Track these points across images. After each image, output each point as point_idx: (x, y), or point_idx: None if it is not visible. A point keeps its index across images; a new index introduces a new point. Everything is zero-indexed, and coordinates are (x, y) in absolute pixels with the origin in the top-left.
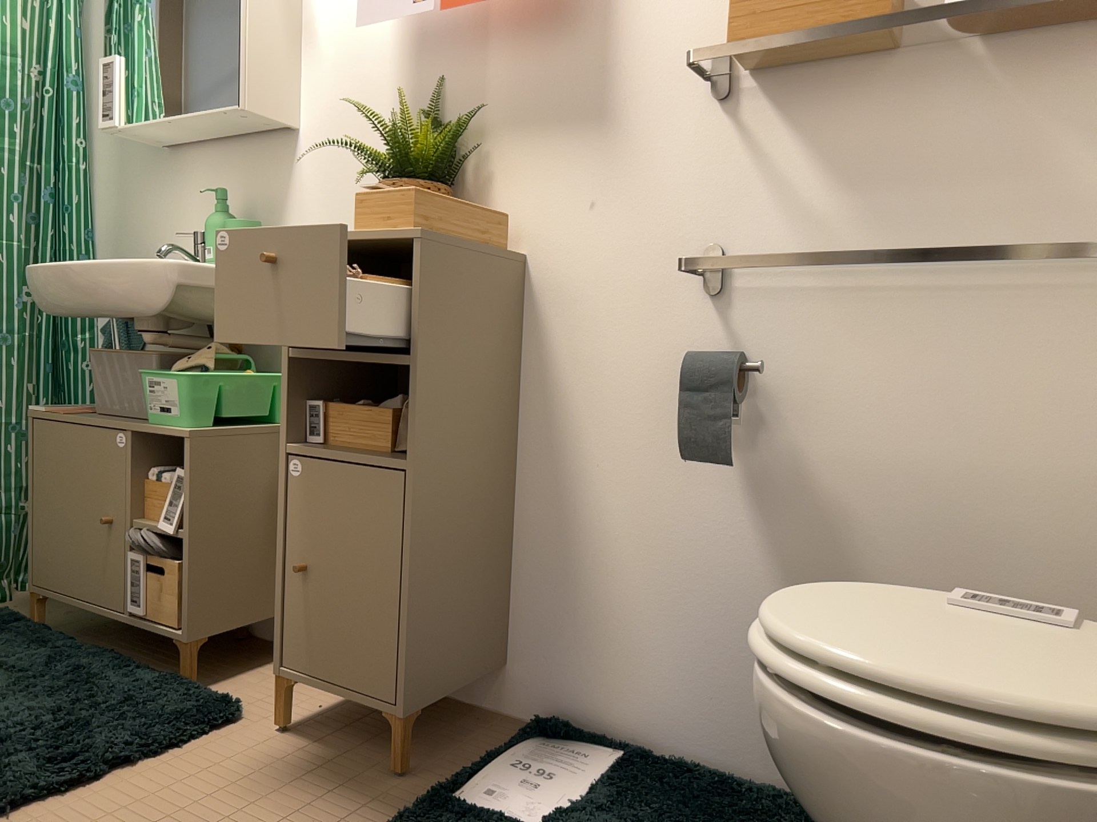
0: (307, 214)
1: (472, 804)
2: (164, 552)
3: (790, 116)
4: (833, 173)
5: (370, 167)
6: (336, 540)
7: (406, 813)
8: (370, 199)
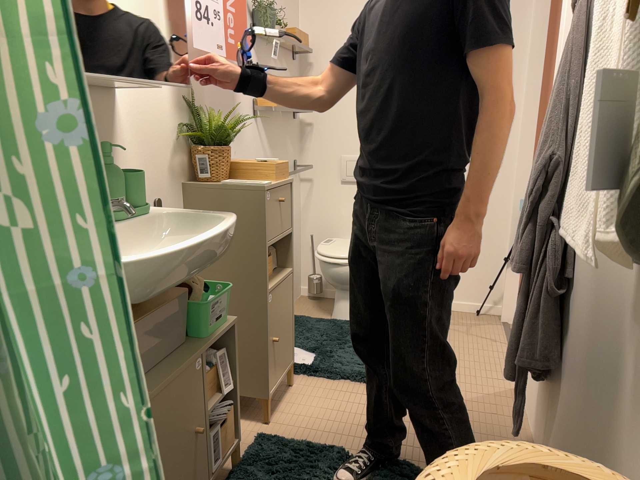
0: (131, 158)
1: (312, 361)
2: (228, 405)
3: (264, 126)
4: (270, 145)
5: (177, 130)
6: (281, 317)
7: (315, 378)
8: (279, 166)
